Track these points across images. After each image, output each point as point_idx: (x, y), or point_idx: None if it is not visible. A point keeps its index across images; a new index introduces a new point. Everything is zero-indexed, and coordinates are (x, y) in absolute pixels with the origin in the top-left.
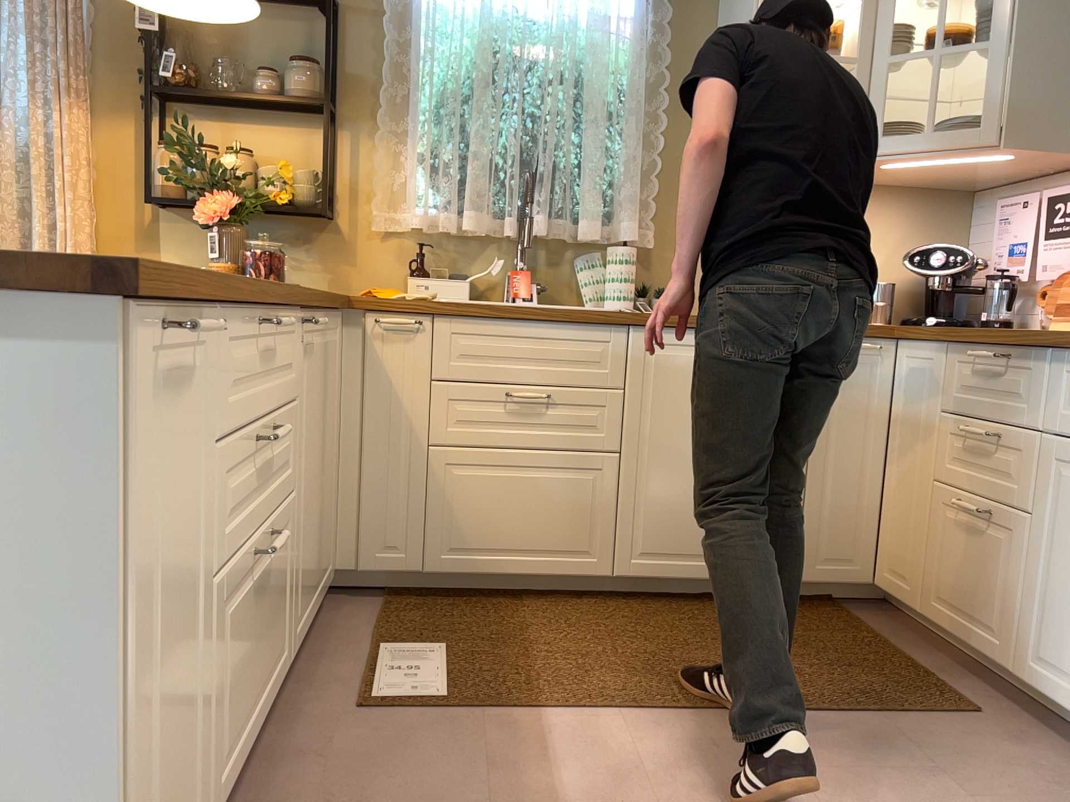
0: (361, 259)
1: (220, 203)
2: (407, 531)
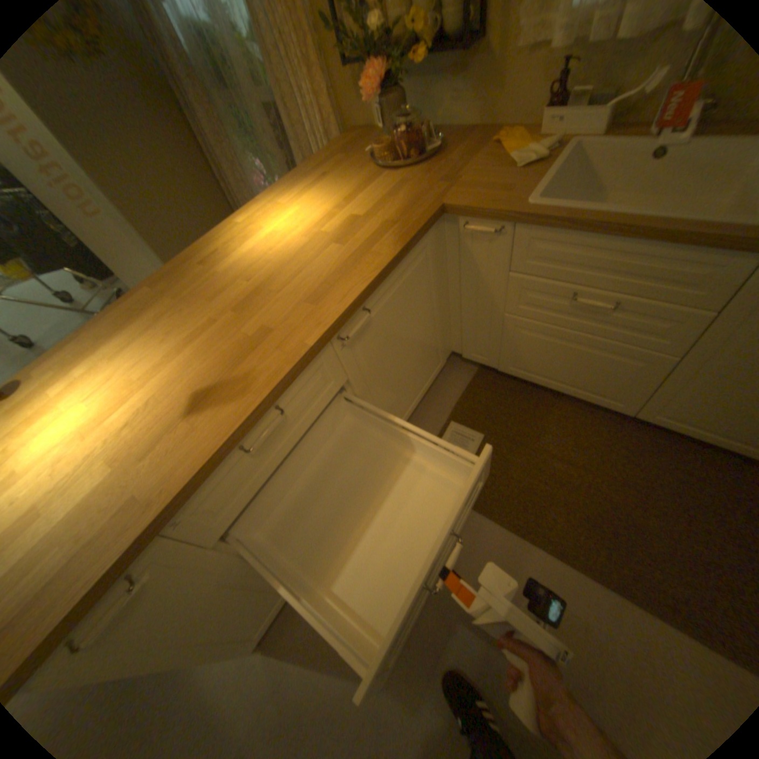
0: (507, 81)
1: (369, 76)
2: (489, 350)
